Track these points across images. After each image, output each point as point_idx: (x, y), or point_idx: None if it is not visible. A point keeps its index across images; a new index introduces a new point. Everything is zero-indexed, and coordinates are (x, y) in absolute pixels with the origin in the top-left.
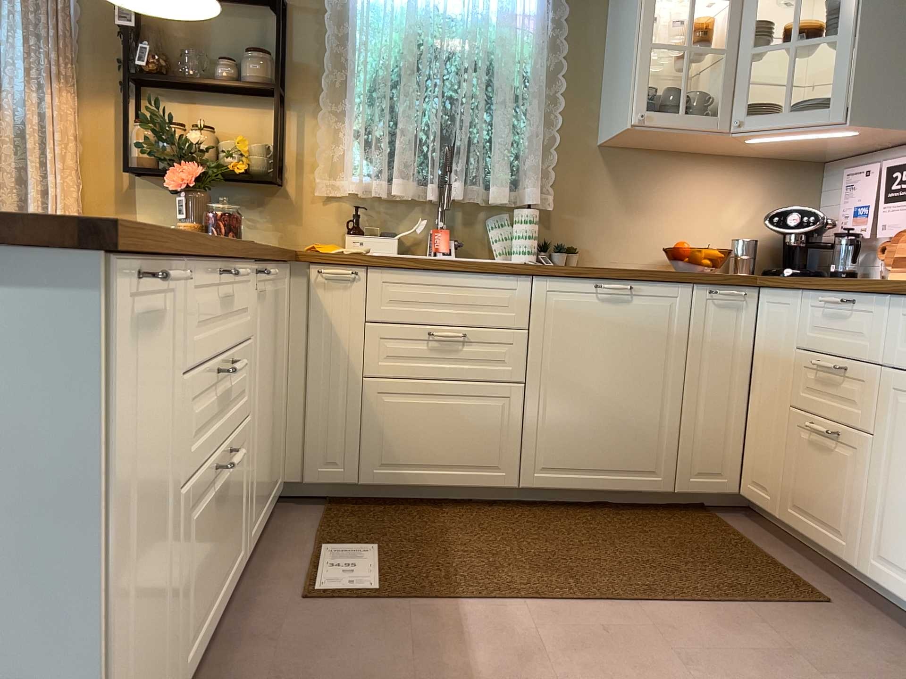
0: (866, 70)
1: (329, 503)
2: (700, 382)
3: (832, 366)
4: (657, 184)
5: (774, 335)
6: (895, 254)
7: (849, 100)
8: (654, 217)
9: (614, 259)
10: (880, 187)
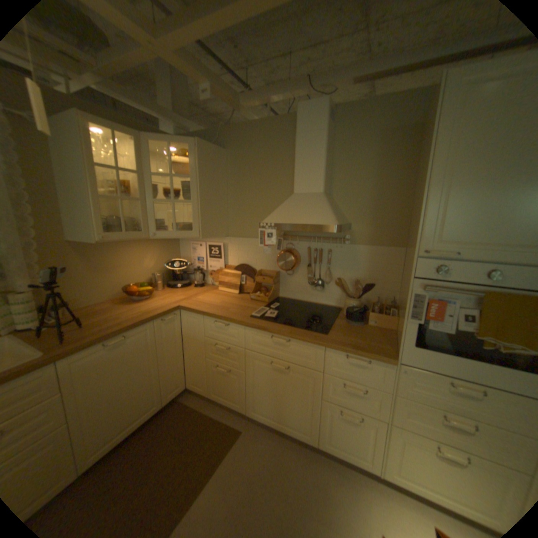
0: (203, 217)
1: None
2: (163, 359)
3: (224, 349)
4: (108, 256)
5: (191, 330)
6: (217, 278)
7: (199, 228)
8: (110, 273)
9: (92, 300)
10: (205, 250)
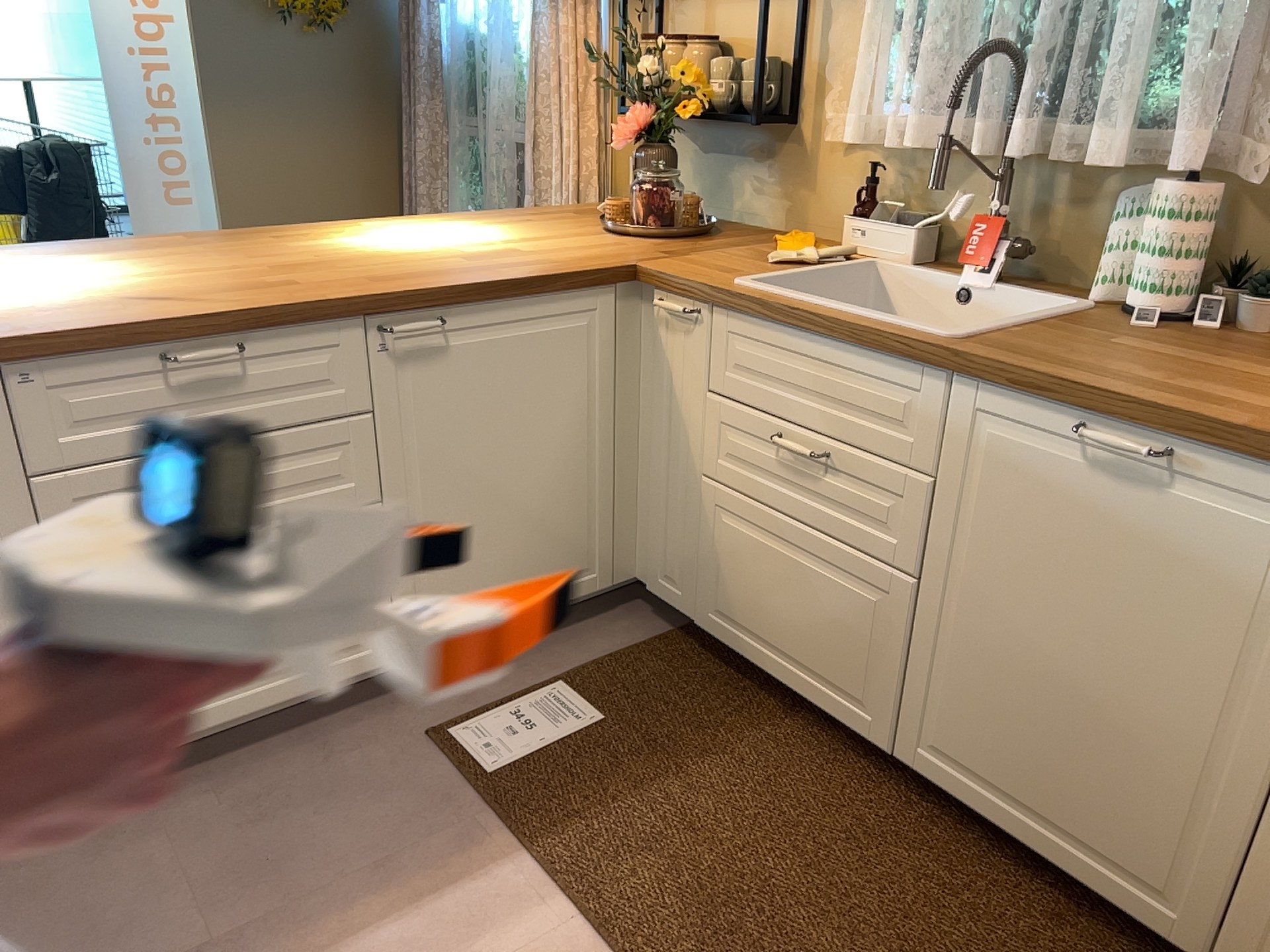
0: None
1: (684, 627)
2: None
3: None
4: None
5: None
6: None
7: None
8: None
9: None
10: None
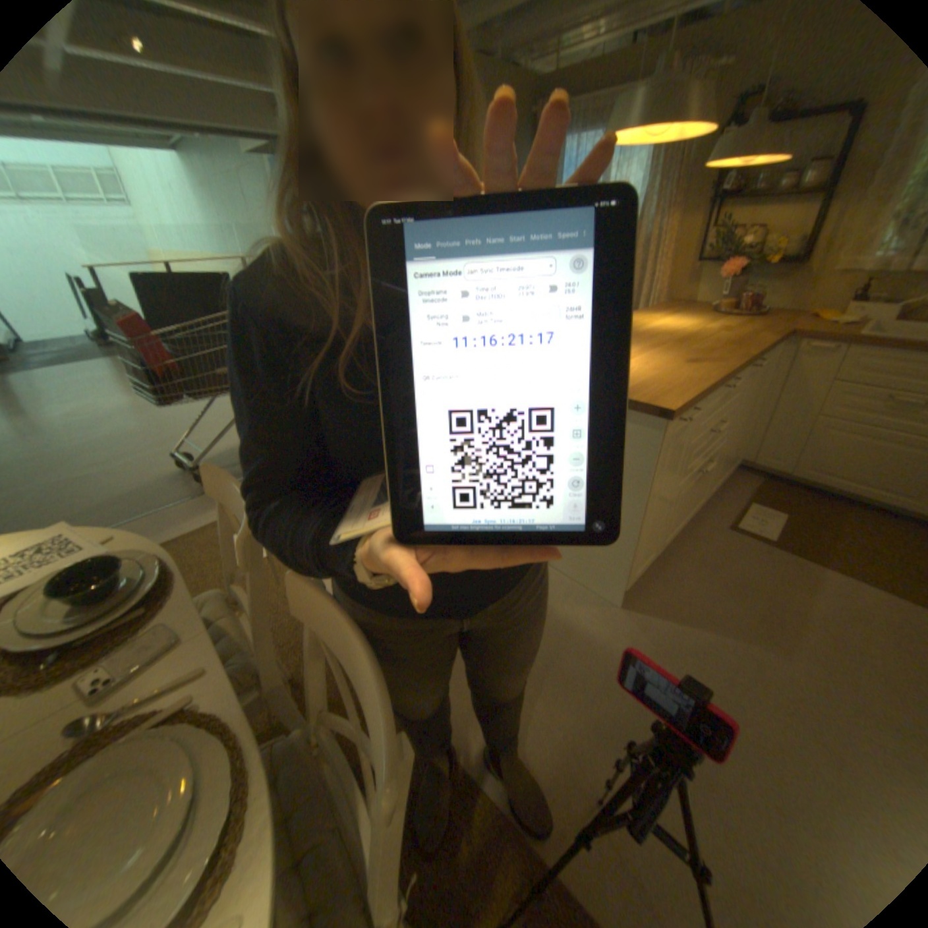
0: None
1: (768, 477)
2: None
3: None
4: None
5: None
6: None
7: None
8: None
9: None
10: None
